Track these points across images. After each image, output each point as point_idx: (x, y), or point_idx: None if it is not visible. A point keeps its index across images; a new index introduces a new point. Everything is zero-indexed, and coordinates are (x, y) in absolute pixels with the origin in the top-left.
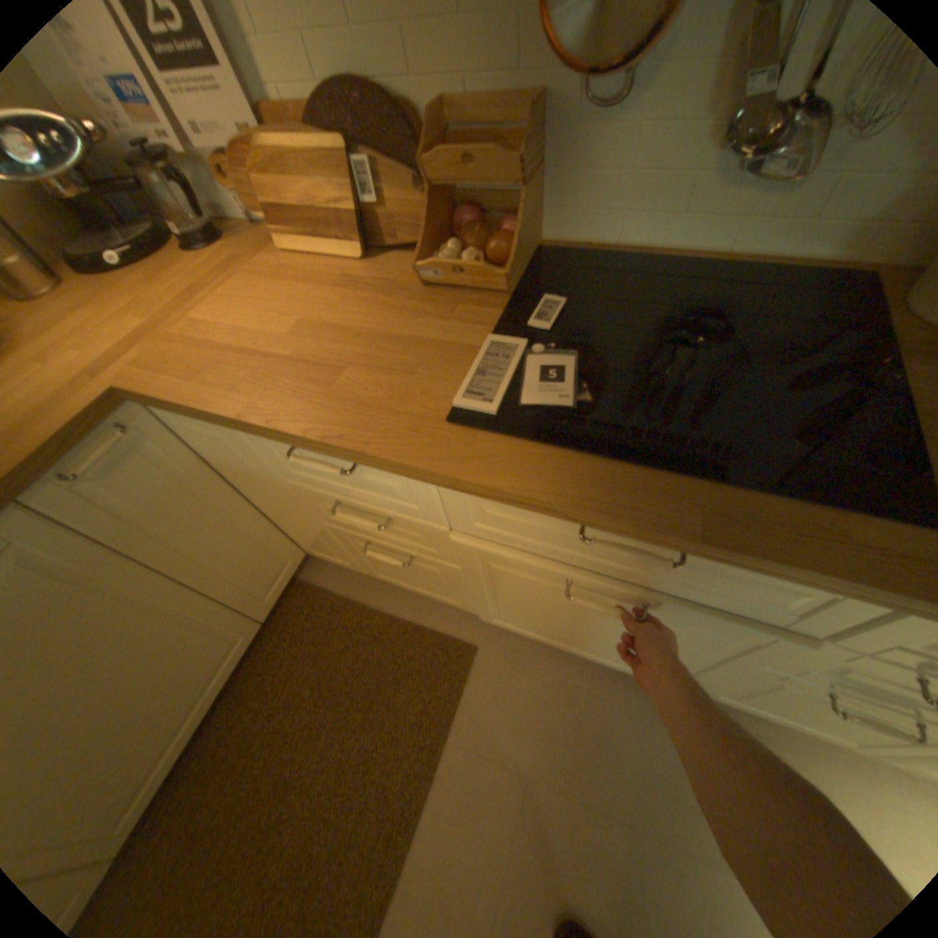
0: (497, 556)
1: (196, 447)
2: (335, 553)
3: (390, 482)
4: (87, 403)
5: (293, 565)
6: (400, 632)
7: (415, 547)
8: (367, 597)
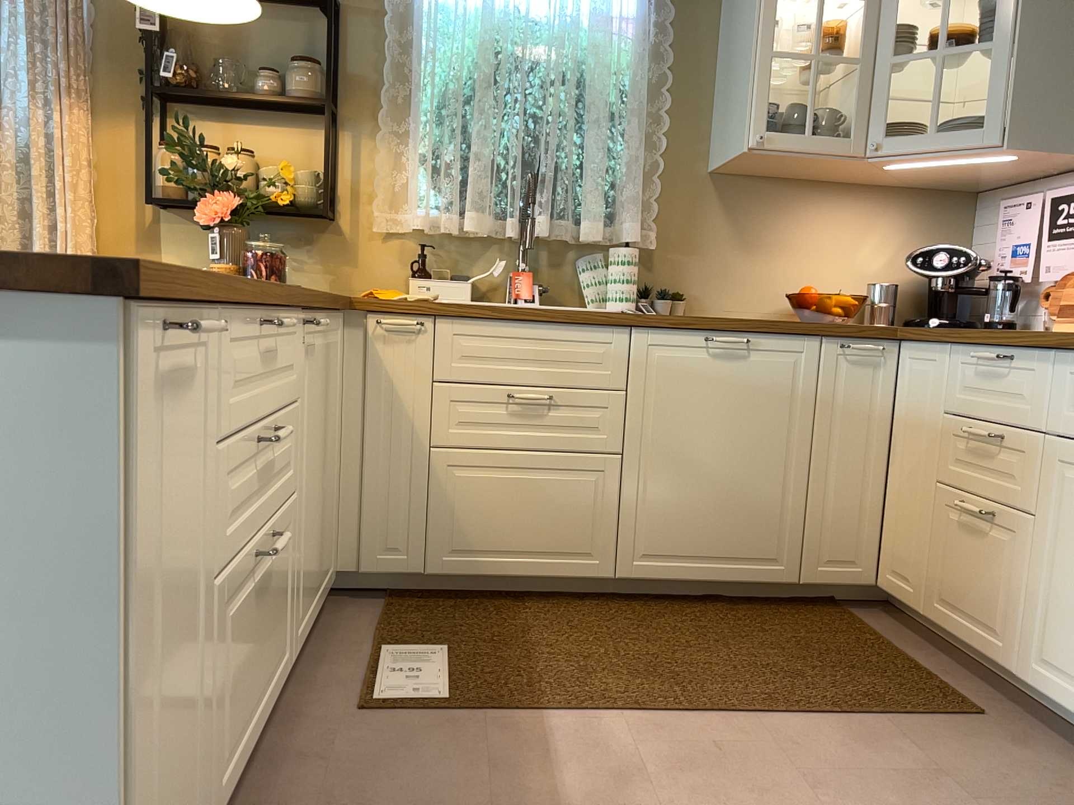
0: (1070, 473)
1: (901, 394)
2: (912, 565)
3: (1023, 379)
4: (883, 328)
5: (861, 576)
6: (911, 668)
7: (1003, 494)
8: (900, 645)
